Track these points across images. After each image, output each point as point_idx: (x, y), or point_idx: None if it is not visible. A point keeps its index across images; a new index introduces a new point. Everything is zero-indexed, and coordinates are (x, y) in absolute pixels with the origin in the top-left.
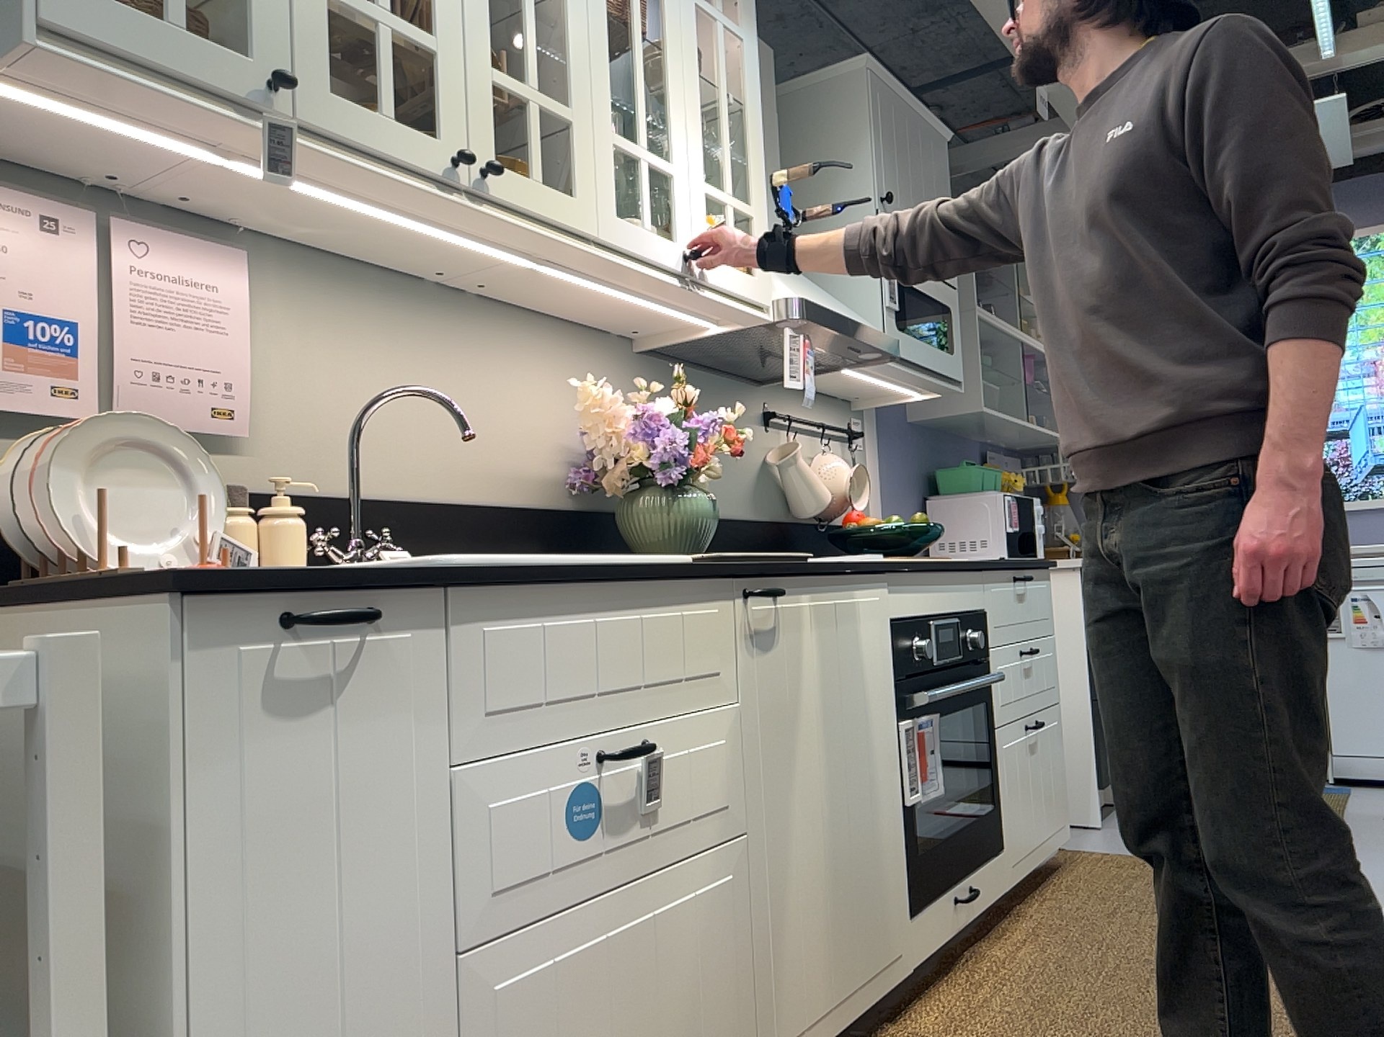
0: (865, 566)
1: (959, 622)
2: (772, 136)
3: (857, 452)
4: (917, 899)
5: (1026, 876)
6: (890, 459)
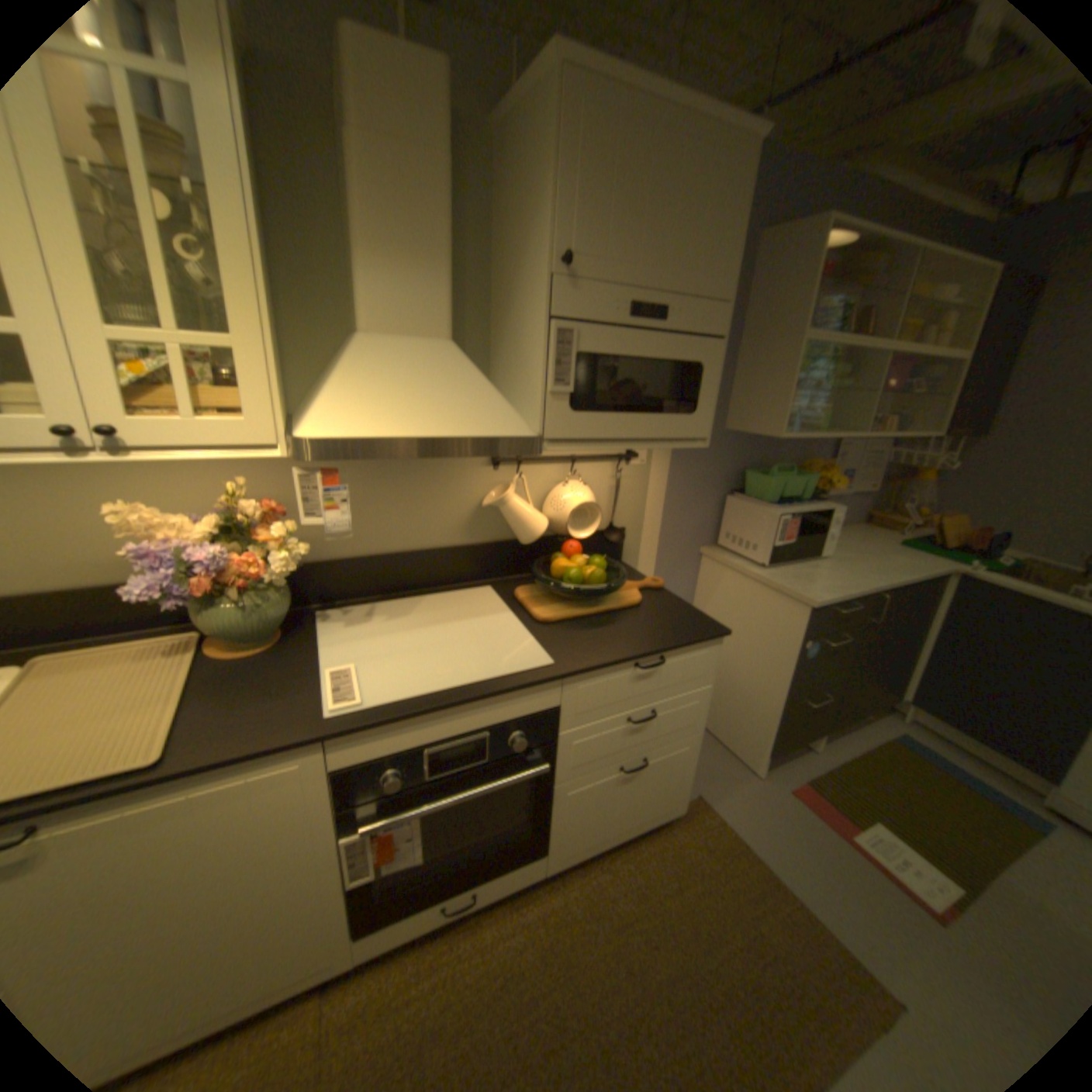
0: (245, 758)
1: (490, 733)
2: (425, 183)
3: (629, 468)
4: (364, 930)
5: (584, 860)
6: (682, 466)
